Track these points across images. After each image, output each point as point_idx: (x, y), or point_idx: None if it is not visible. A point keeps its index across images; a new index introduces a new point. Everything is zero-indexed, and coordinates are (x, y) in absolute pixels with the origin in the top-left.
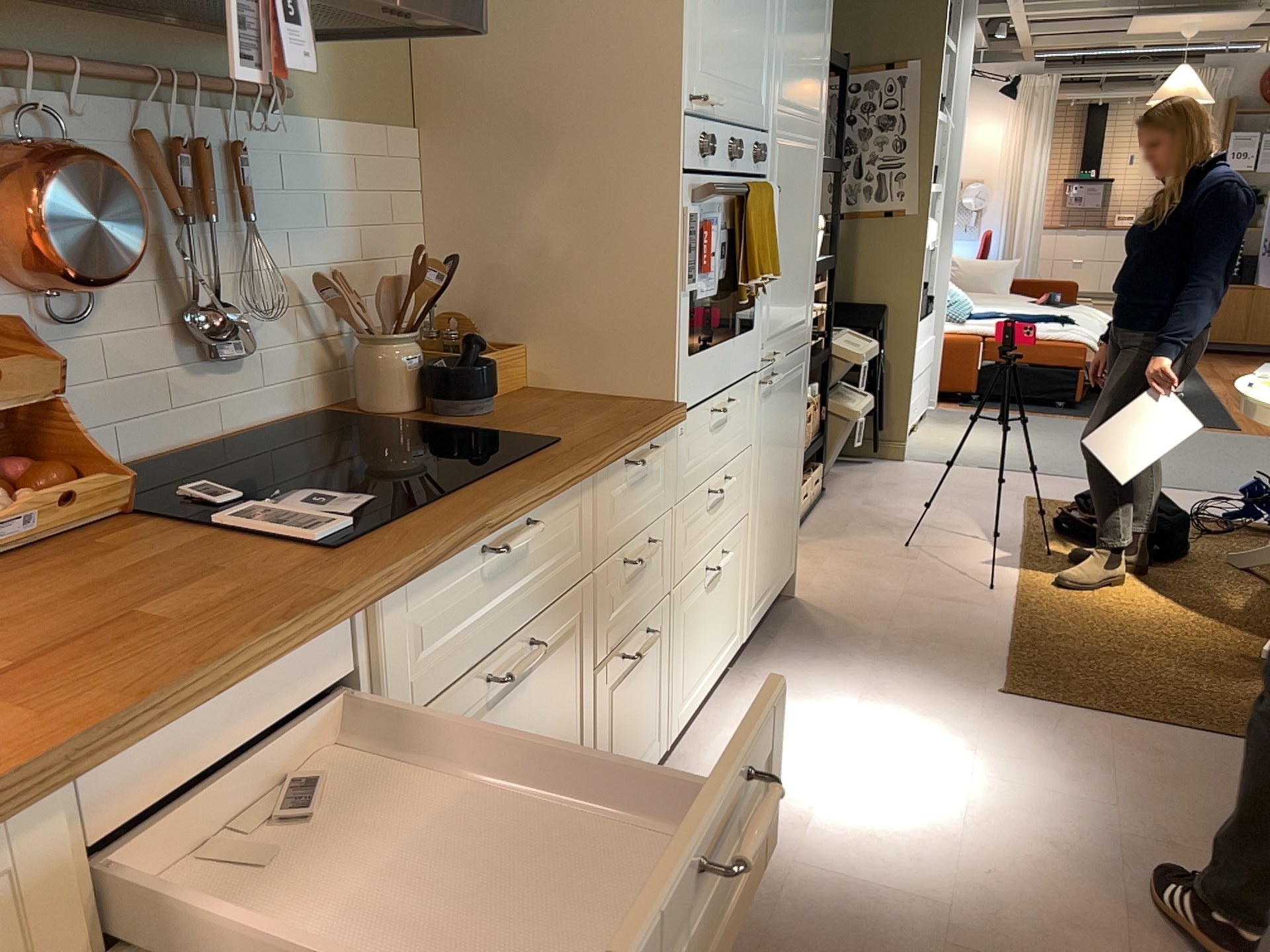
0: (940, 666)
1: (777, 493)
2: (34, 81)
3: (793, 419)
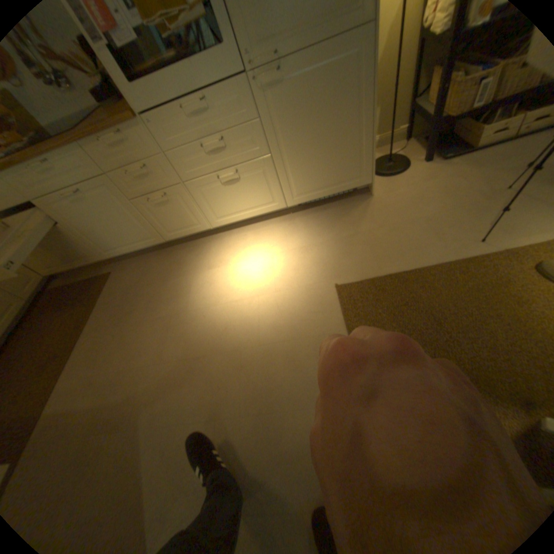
0: (346, 259)
1: (316, 142)
2: None
3: (339, 92)
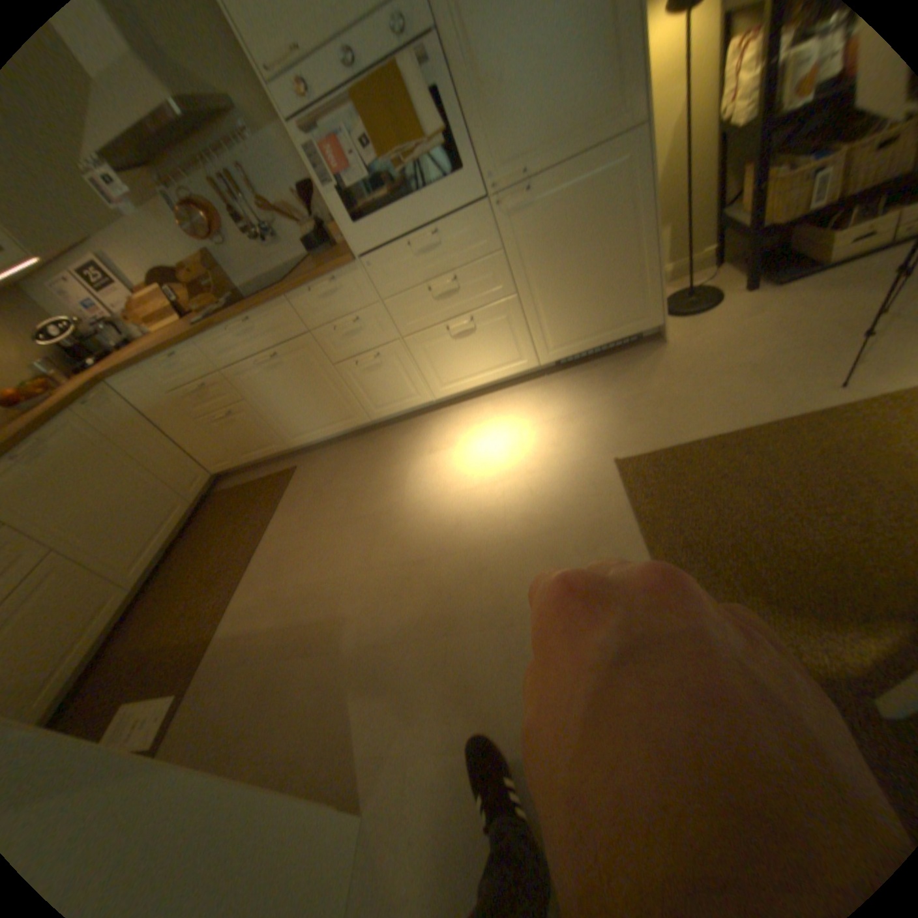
0: (630, 425)
1: (580, 272)
2: (179, 176)
3: (609, 207)
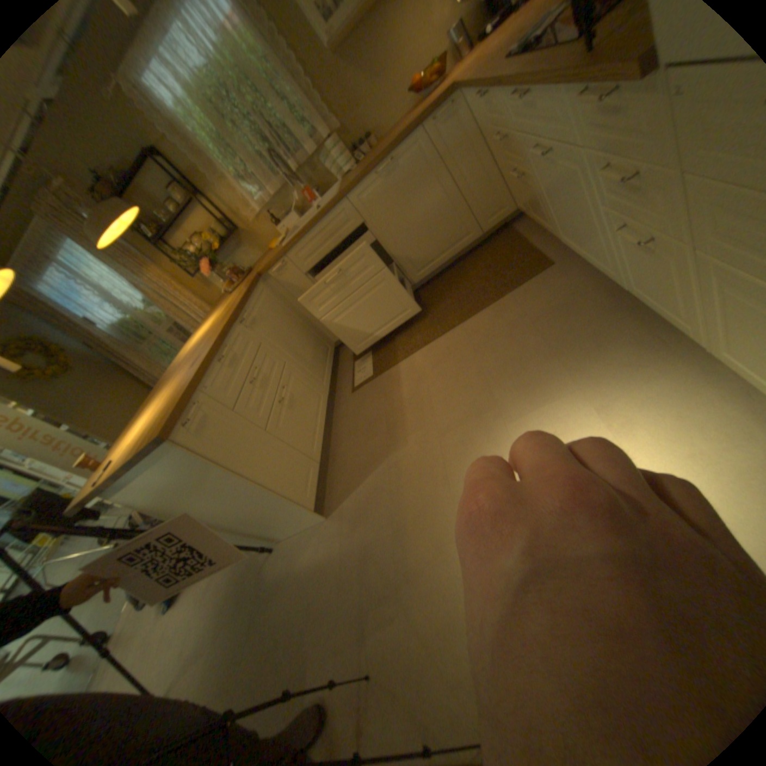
0: None
1: None
2: None
3: None
